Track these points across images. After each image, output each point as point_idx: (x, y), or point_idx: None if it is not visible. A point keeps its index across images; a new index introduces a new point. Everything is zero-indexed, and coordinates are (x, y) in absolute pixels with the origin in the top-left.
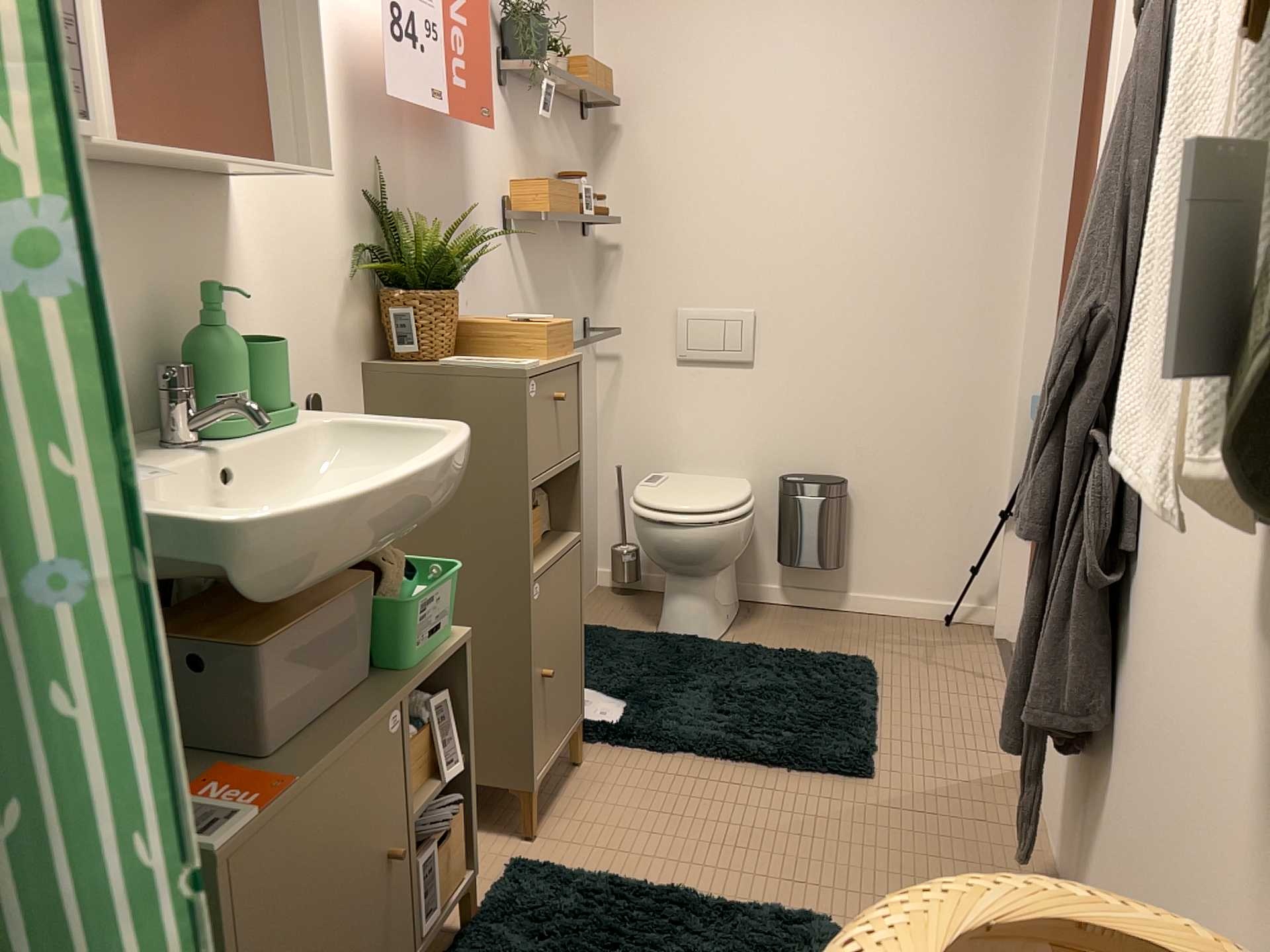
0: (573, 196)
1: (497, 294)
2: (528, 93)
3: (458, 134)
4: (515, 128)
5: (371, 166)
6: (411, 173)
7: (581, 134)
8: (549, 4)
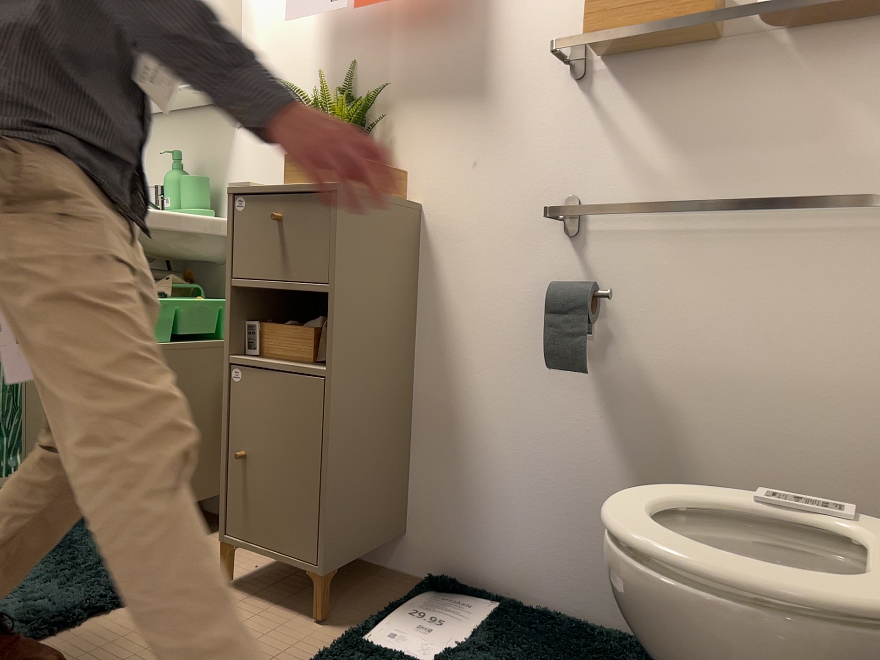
0: None
1: (539, 152)
2: None
3: (474, 7)
4: None
5: (347, 71)
6: (393, 63)
7: None
8: None
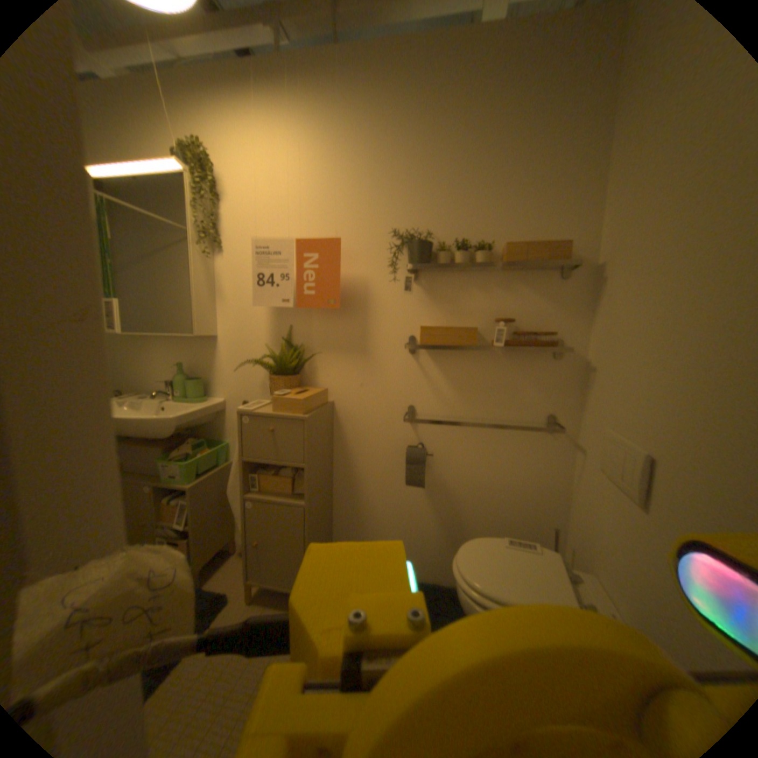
0: (464, 331)
1: (396, 382)
2: (454, 273)
3: (360, 306)
4: (431, 296)
5: (286, 326)
6: (314, 327)
7: (561, 283)
8: (500, 210)
